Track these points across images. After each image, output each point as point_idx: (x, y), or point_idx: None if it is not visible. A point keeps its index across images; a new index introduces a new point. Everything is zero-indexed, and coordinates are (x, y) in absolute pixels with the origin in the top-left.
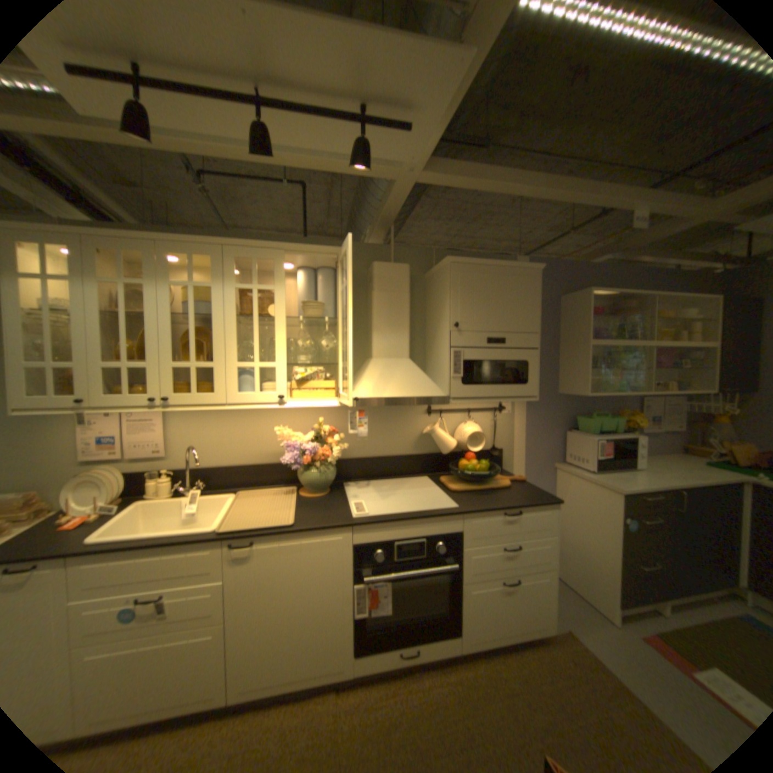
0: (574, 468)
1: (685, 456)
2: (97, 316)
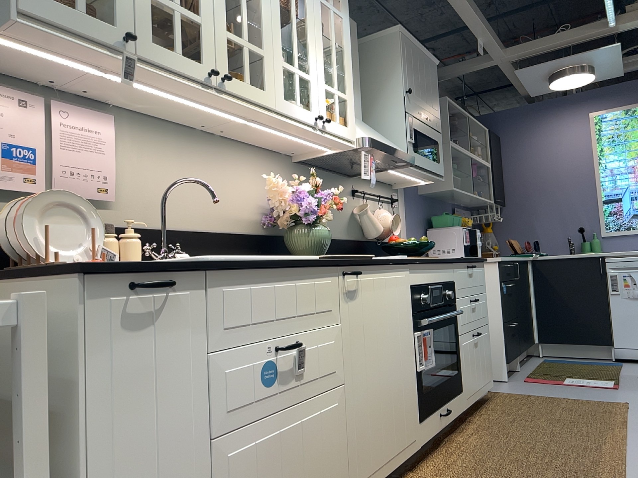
0: None
1: None
2: None
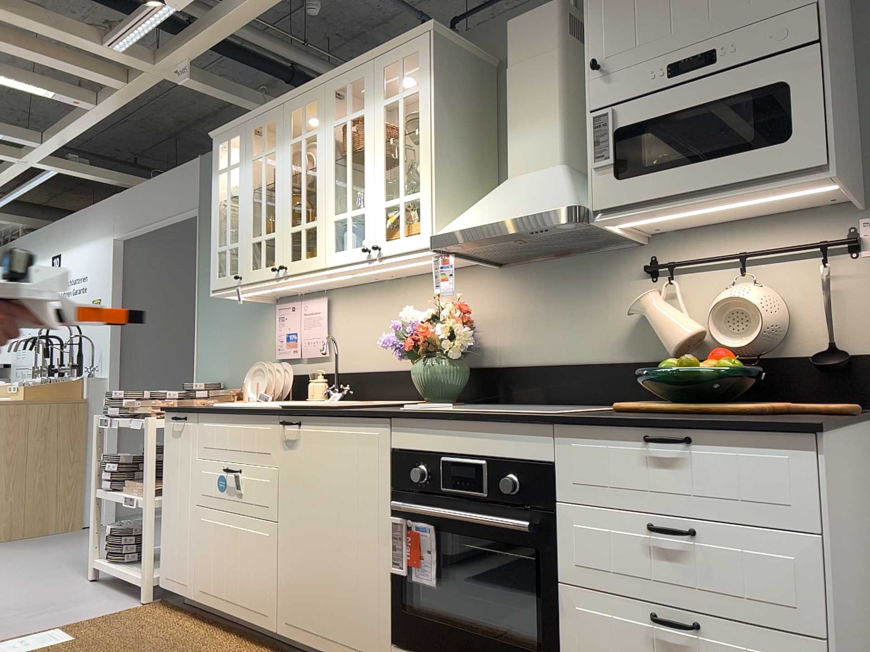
0: None
1: None
2: (250, 194)
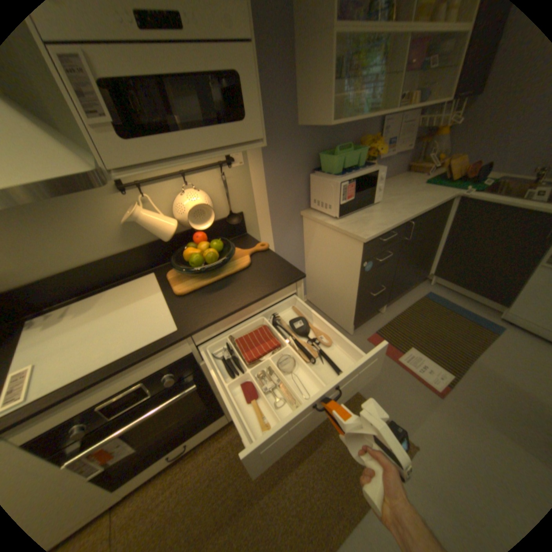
0: (318, 215)
1: (407, 174)
2: None
